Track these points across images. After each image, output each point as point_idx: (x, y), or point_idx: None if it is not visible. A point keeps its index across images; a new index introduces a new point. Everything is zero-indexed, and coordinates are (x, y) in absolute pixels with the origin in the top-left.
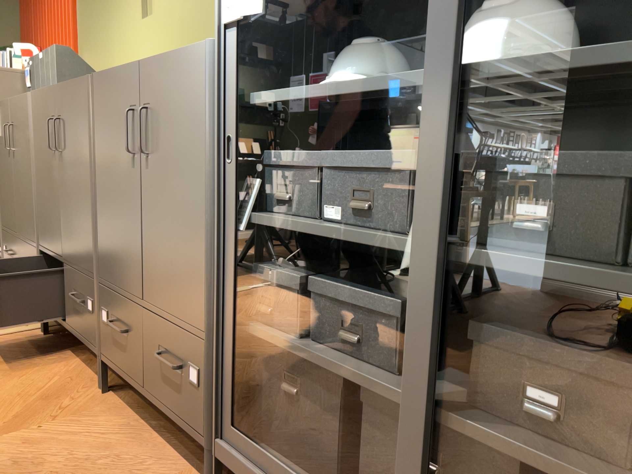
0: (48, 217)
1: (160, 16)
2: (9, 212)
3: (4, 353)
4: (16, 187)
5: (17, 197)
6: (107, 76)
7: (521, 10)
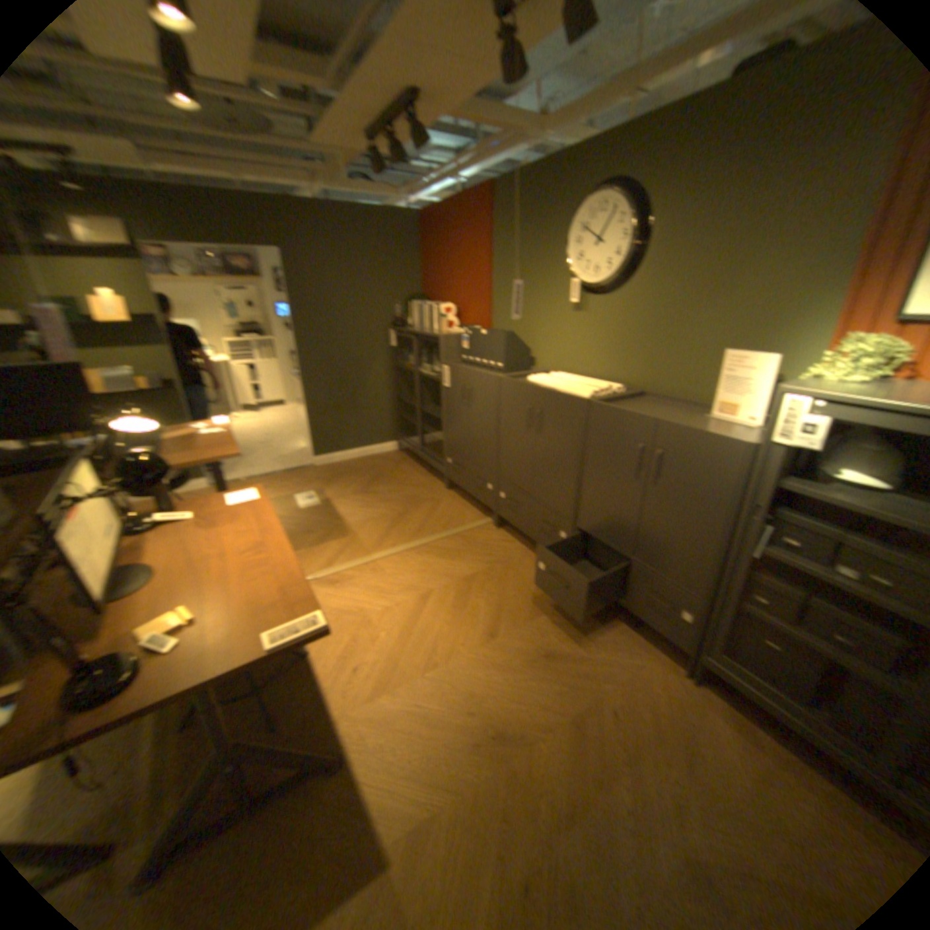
0: (512, 464)
1: (595, 314)
2: (456, 439)
3: (484, 545)
4: (469, 428)
5: (469, 434)
6: (611, 410)
7: None
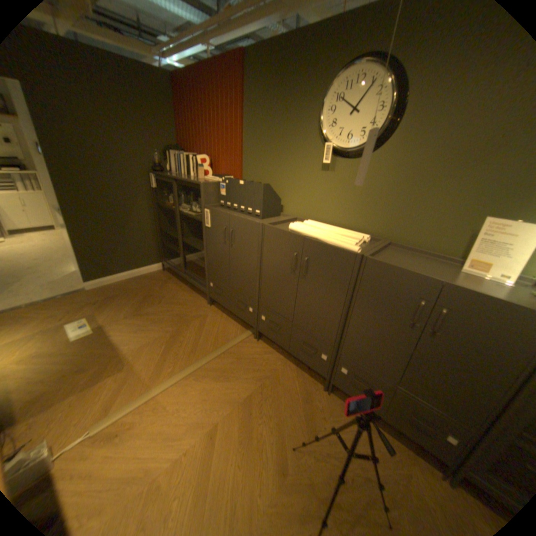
0: (276, 296)
1: (344, 175)
2: (220, 270)
3: (253, 360)
4: (233, 263)
5: (233, 268)
6: (391, 267)
7: None
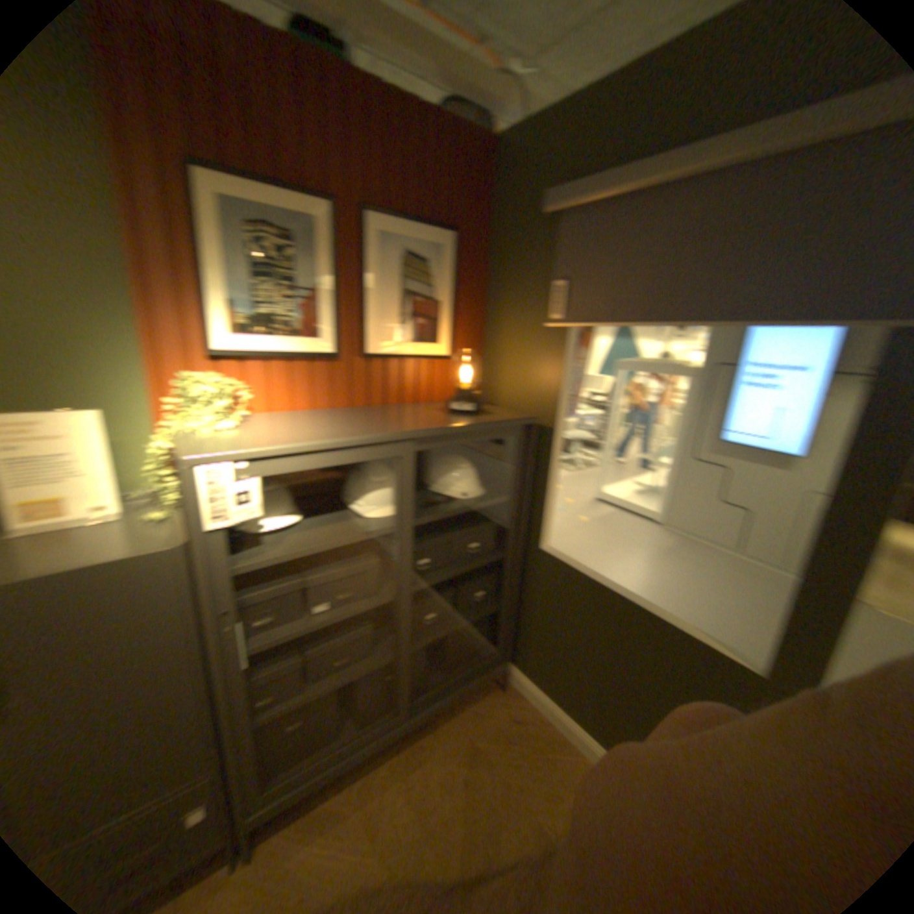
0: None
1: None
2: None
3: None
4: None
5: None
6: None
7: (389, 482)
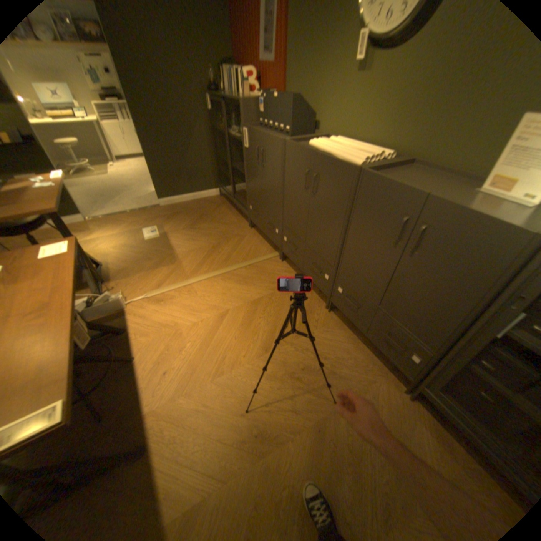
0: (294, 217)
1: (380, 74)
2: (256, 193)
3: (272, 275)
4: (264, 185)
5: (264, 190)
6: (383, 180)
7: None
